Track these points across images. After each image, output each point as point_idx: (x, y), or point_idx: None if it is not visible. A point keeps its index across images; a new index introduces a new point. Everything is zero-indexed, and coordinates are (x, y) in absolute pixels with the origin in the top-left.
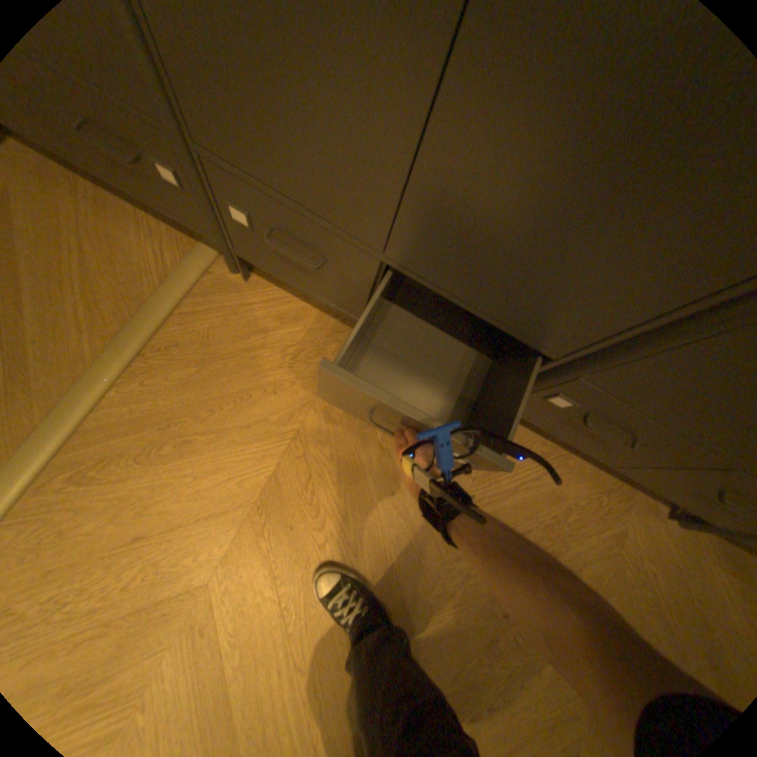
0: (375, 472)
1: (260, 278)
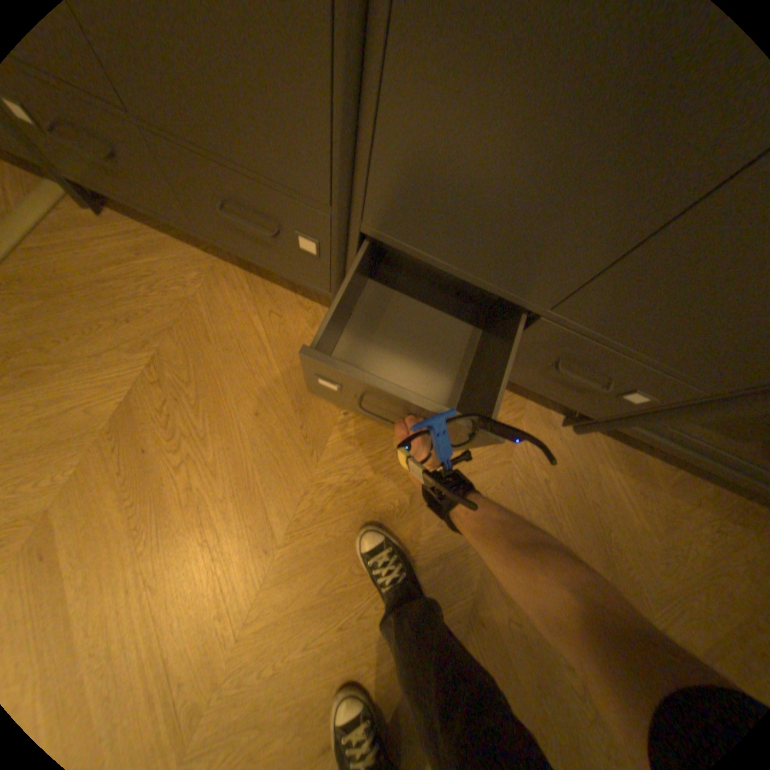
0: (238, 393)
1: (114, 212)
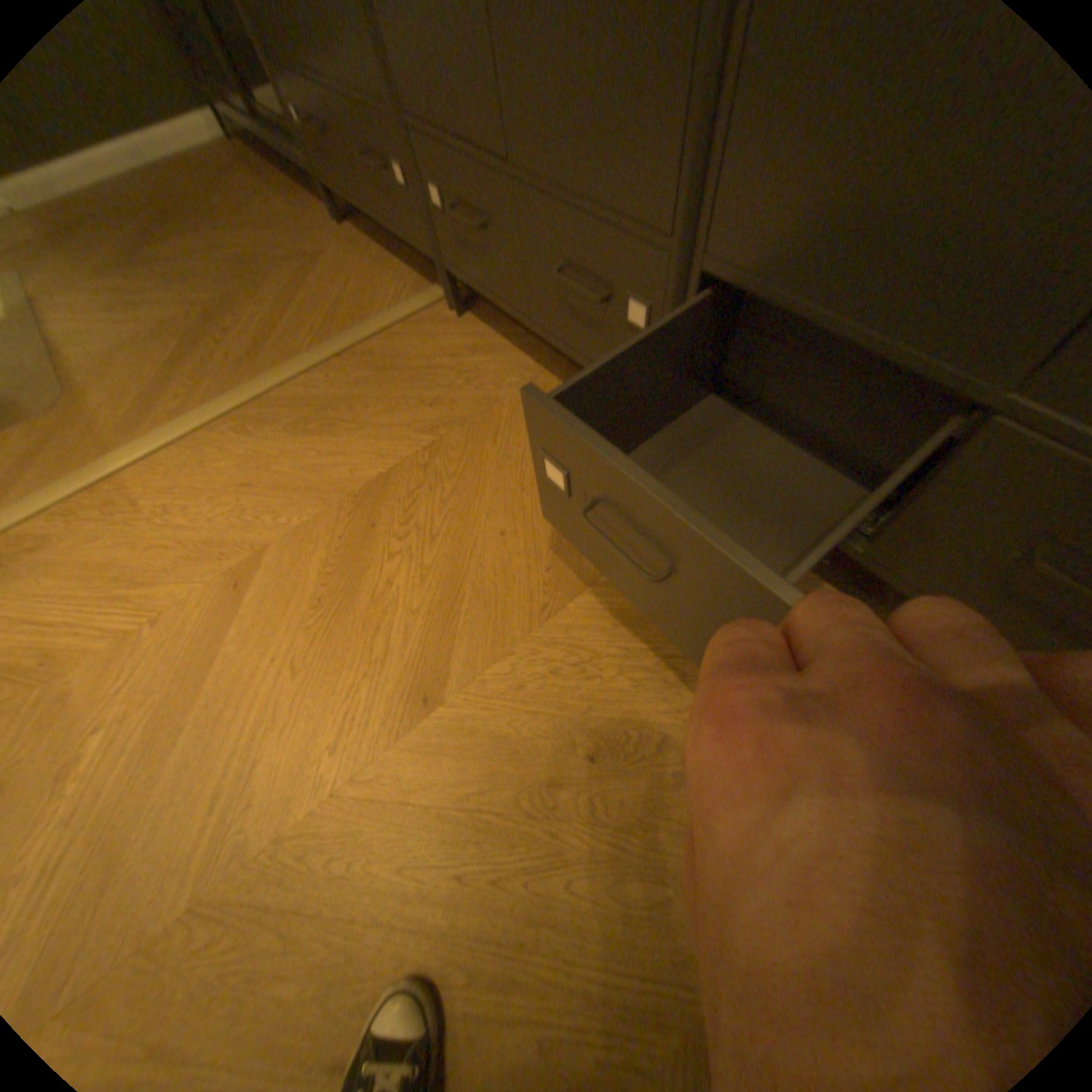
0: (495, 508)
1: (472, 319)
